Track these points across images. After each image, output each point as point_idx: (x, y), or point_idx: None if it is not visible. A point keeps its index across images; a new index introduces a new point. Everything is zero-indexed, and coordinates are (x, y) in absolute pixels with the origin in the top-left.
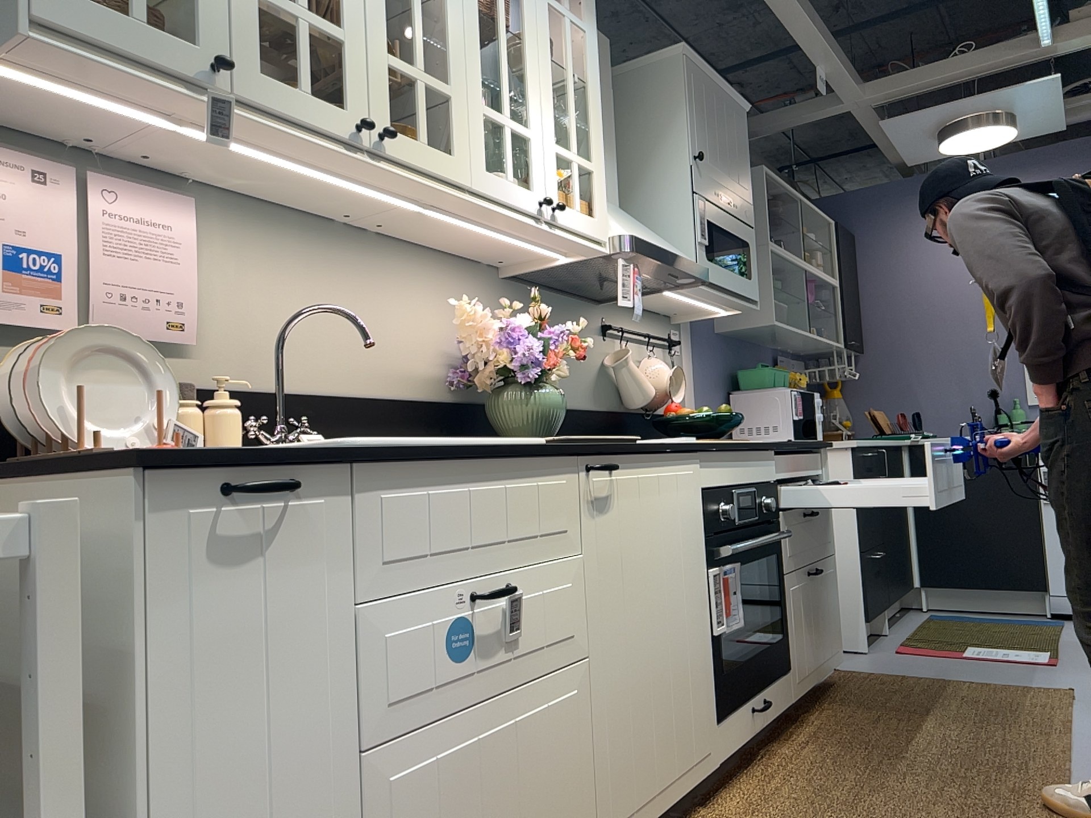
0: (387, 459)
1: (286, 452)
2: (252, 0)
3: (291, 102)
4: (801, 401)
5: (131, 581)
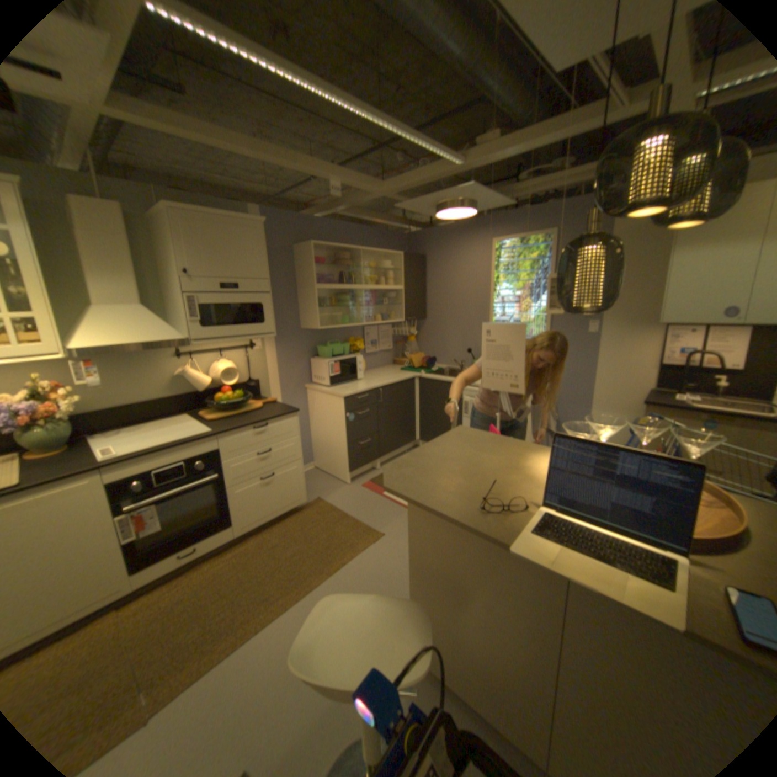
0: None
1: None
2: None
3: None
4: (337, 368)
5: None
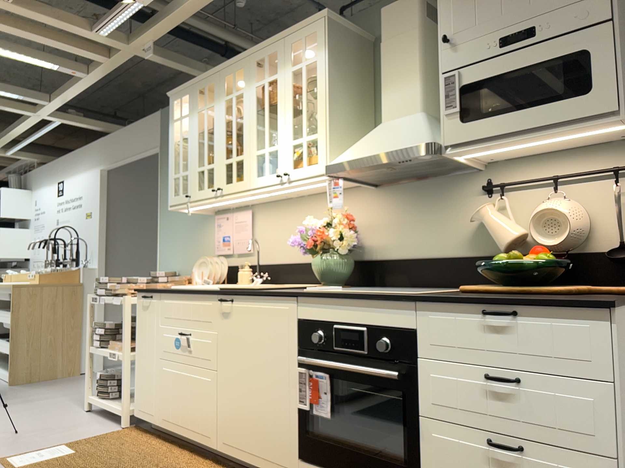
0: (163, 292)
1: (149, 290)
2: (196, 173)
3: (202, 194)
4: None
5: (136, 310)
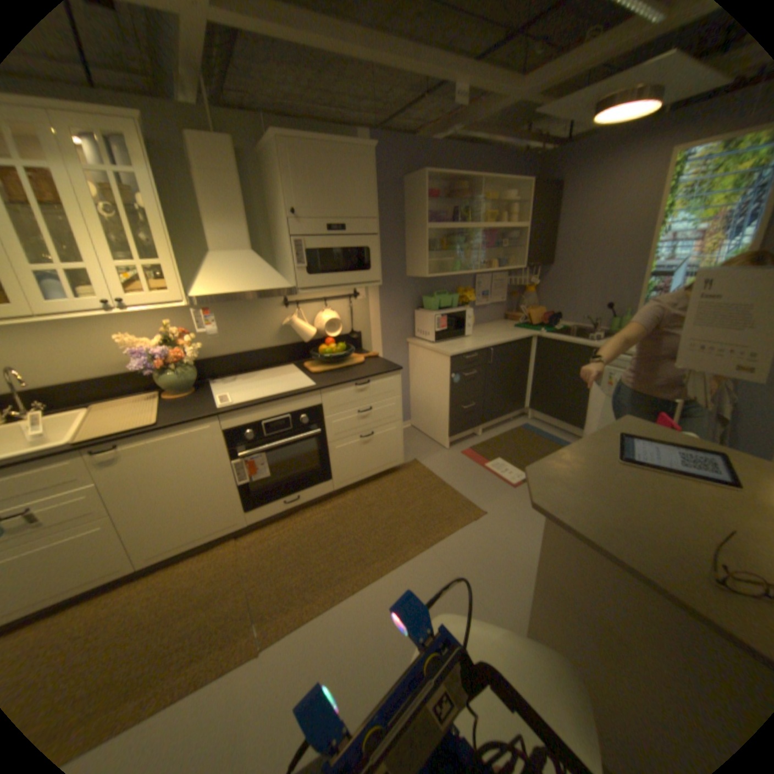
0: None
1: None
2: None
3: None
4: (443, 321)
5: None
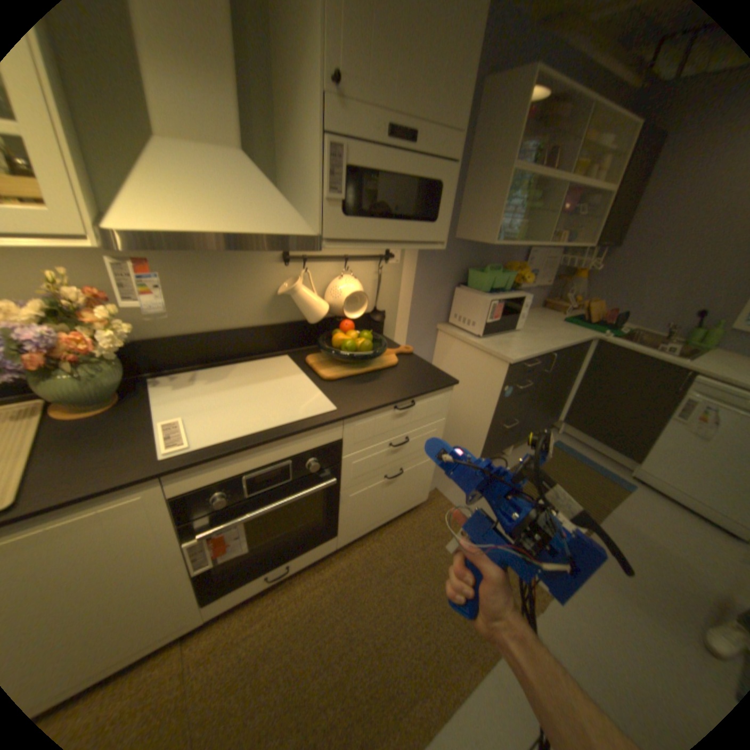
0: None
1: None
2: None
3: None
4: (499, 308)
5: None
